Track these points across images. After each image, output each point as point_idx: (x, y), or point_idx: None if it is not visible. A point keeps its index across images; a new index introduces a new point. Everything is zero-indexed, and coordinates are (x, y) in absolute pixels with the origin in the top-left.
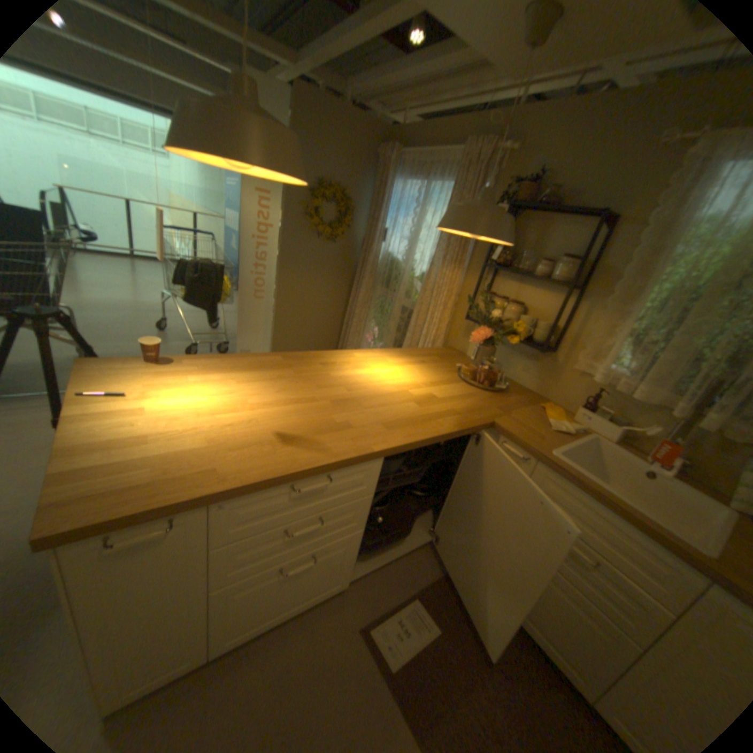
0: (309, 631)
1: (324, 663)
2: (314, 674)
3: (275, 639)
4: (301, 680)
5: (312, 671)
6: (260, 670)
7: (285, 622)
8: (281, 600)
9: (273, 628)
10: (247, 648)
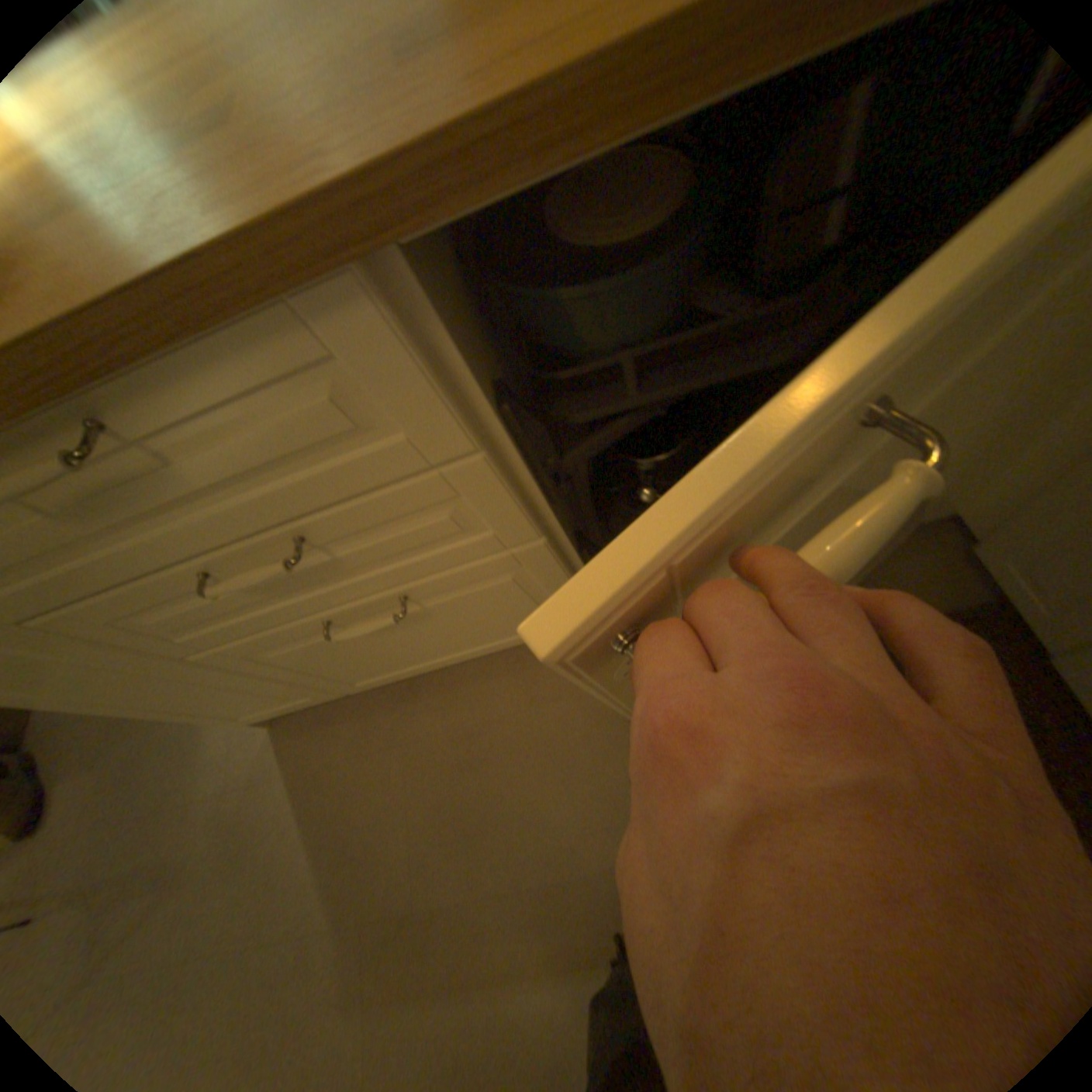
0: (527, 671)
1: (541, 732)
2: (521, 744)
3: (470, 670)
4: (499, 746)
5: (518, 737)
6: (440, 711)
7: (463, 658)
8: (407, 646)
9: (443, 664)
10: (427, 673)
